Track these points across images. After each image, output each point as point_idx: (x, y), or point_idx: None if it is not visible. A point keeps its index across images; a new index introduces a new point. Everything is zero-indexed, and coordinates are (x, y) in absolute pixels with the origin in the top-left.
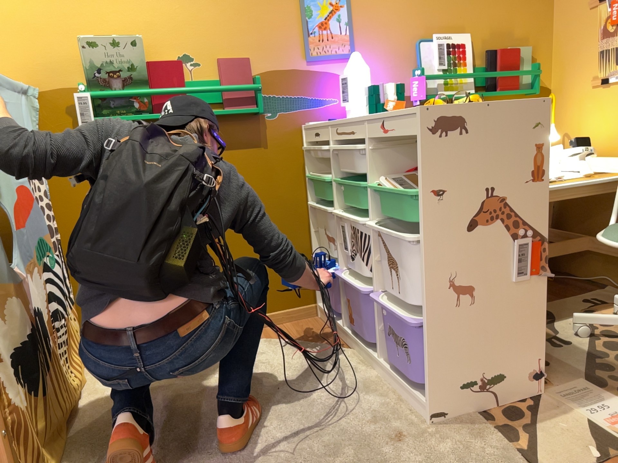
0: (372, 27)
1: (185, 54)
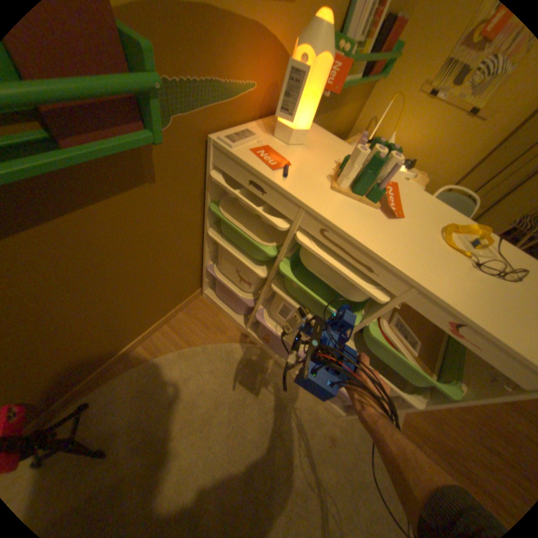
0: None
1: None
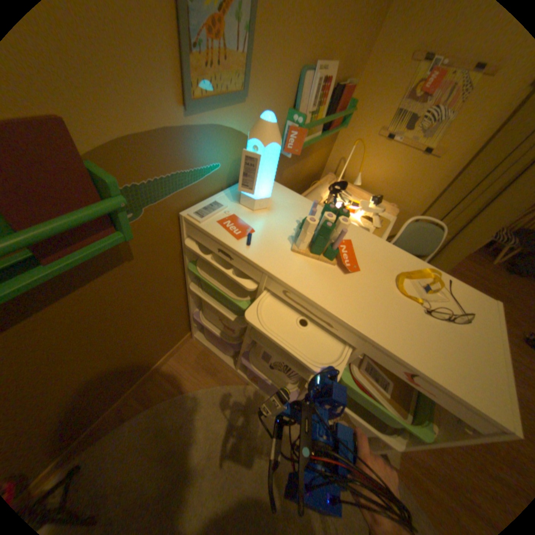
0: (275, 36)
1: None
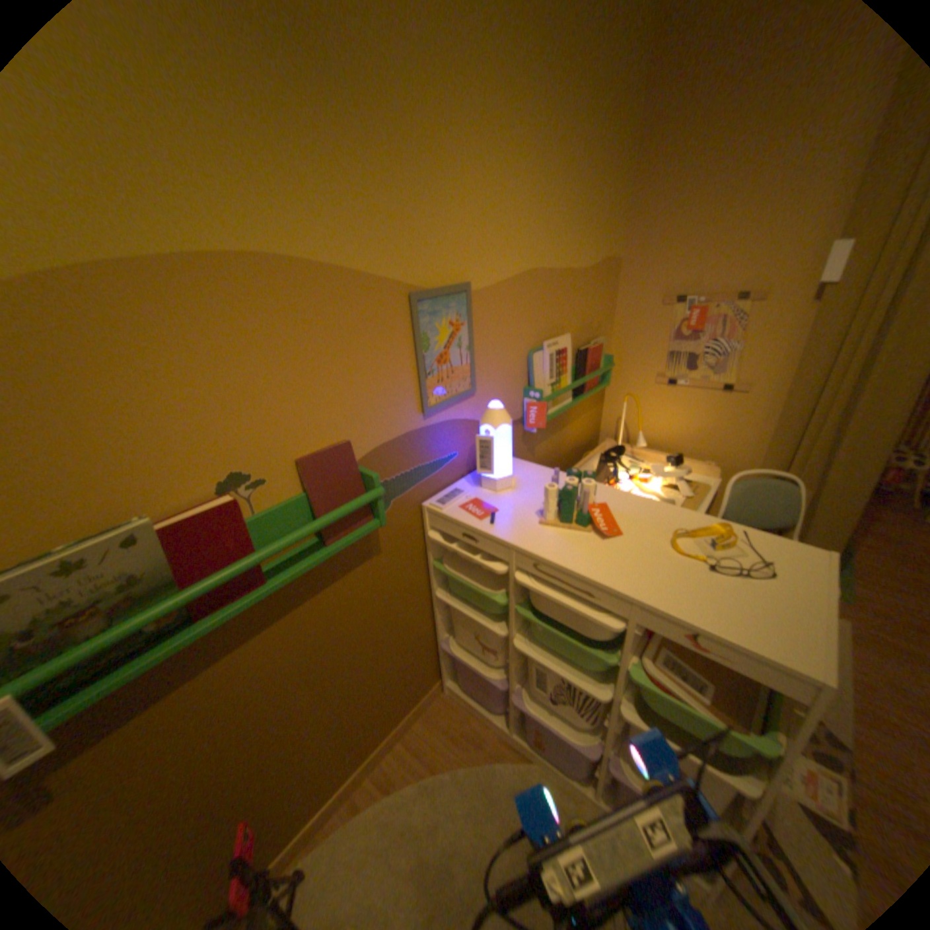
0: (492, 344)
1: (232, 472)
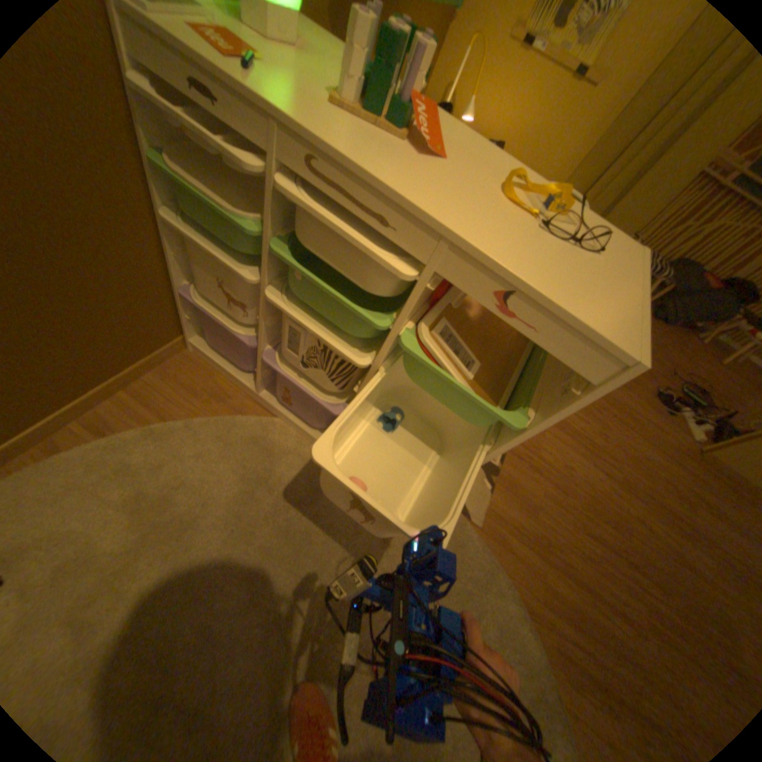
0: None
1: None
